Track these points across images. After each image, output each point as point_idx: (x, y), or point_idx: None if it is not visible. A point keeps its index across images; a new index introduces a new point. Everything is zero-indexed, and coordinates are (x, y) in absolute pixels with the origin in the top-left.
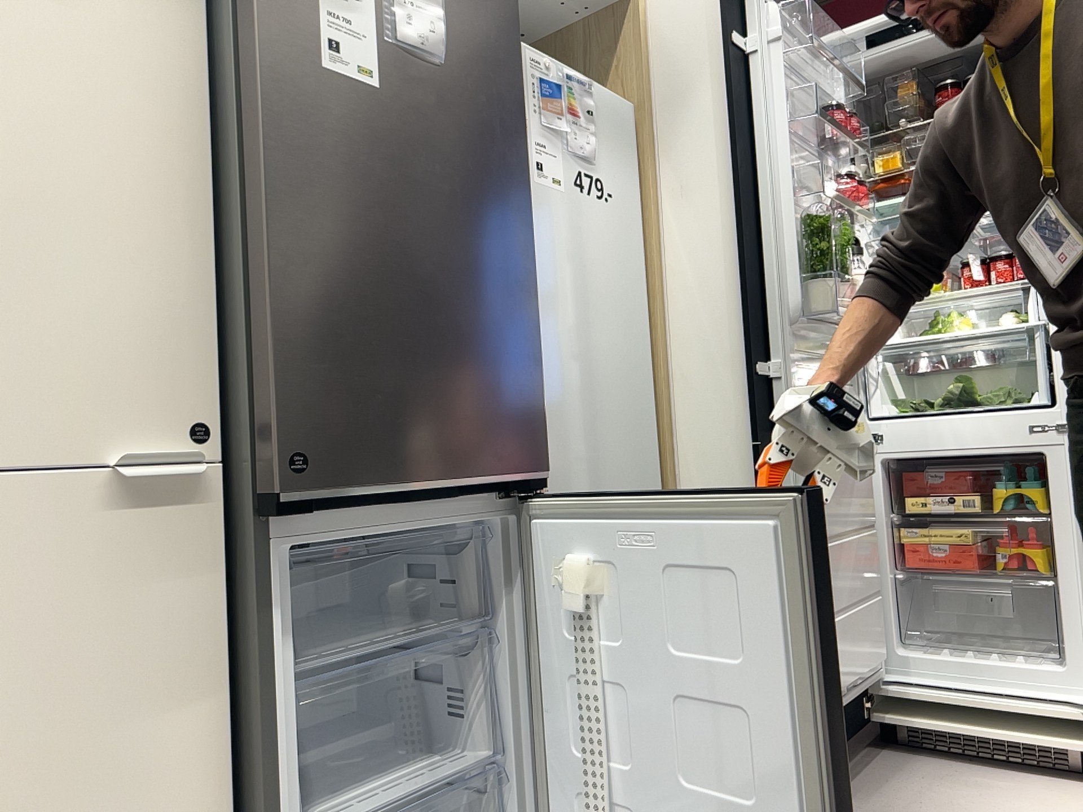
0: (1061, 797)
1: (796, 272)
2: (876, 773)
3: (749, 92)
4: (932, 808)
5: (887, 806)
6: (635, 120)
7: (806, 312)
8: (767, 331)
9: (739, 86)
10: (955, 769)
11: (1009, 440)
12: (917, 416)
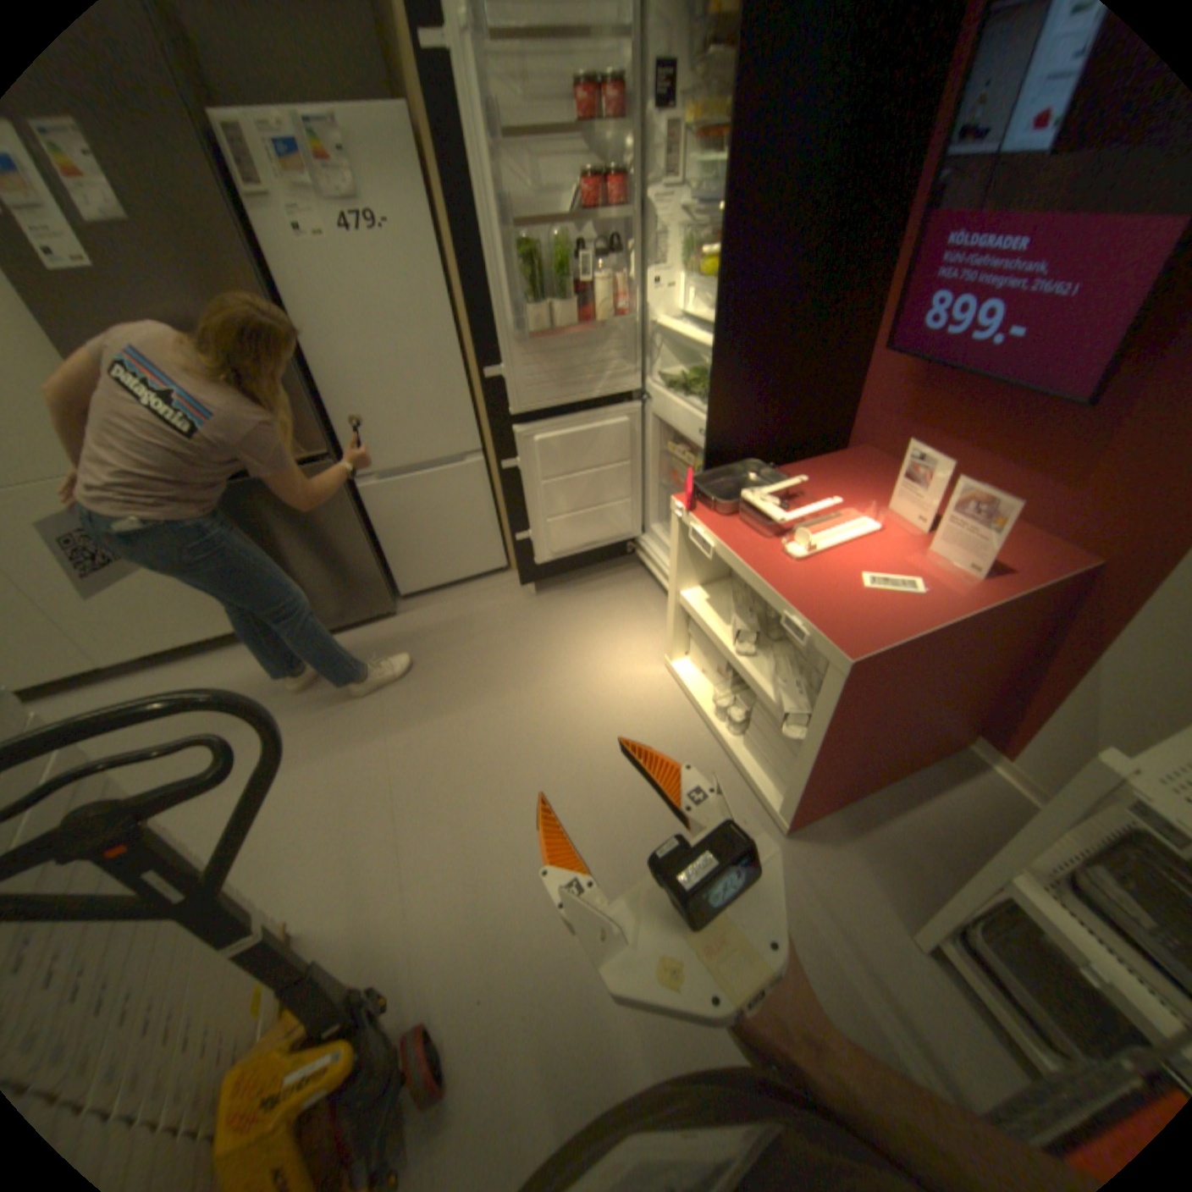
0: (660, 629)
1: (517, 293)
2: (609, 582)
3: (455, 106)
4: (596, 611)
5: (581, 602)
6: (418, 117)
7: (525, 328)
8: (495, 343)
9: (439, 107)
10: (646, 594)
11: (692, 434)
12: (668, 391)
